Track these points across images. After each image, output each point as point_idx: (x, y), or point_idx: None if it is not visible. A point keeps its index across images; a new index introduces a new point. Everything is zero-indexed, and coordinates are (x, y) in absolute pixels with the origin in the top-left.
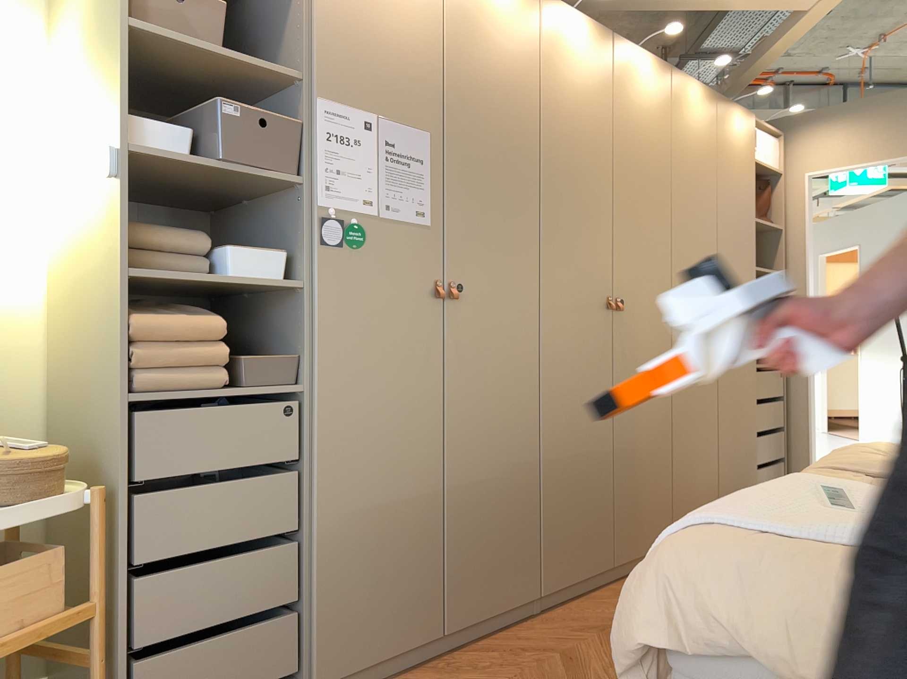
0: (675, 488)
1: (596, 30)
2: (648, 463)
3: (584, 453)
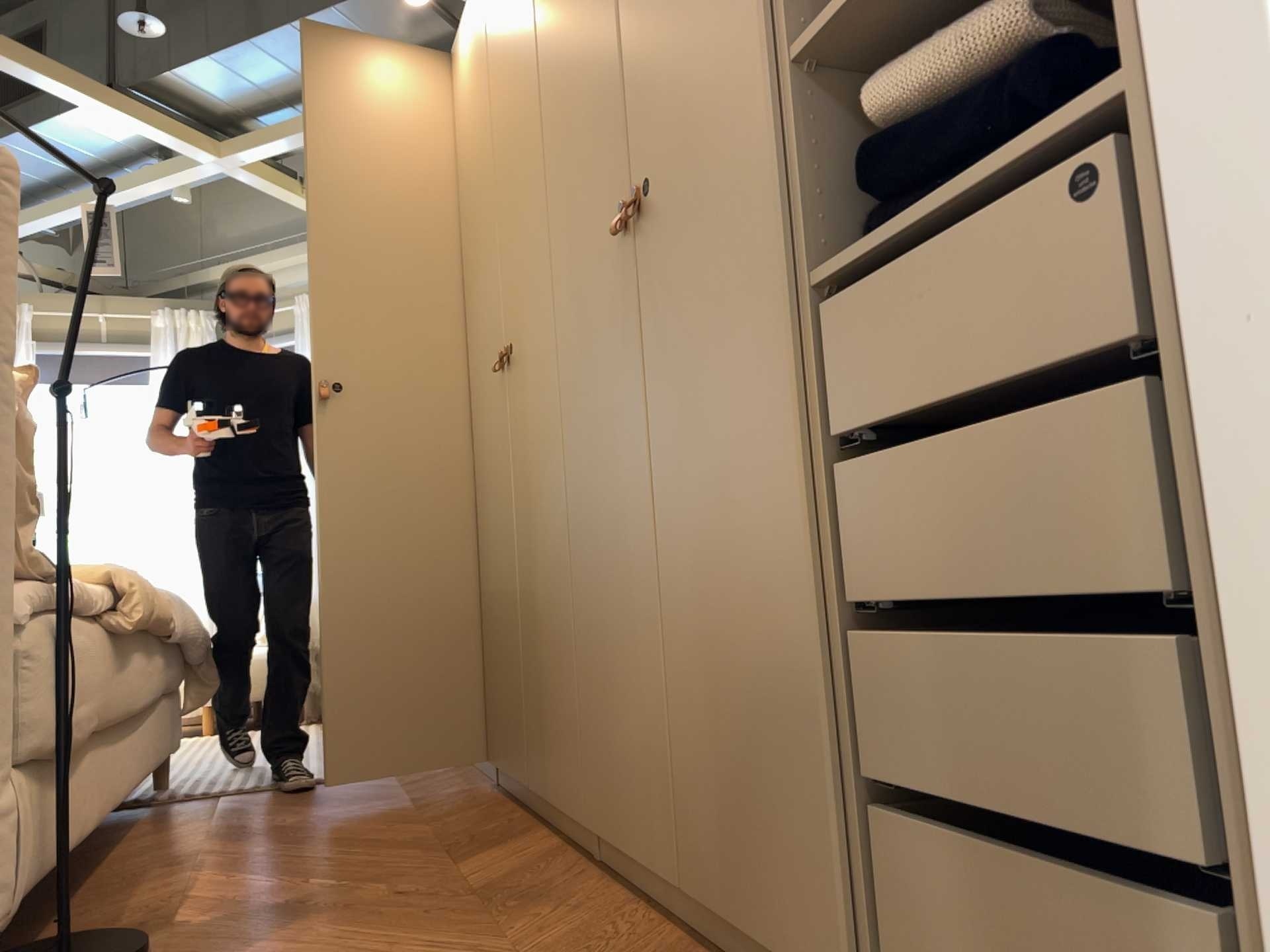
0: (584, 689)
1: (478, 12)
2: (549, 619)
3: (503, 585)
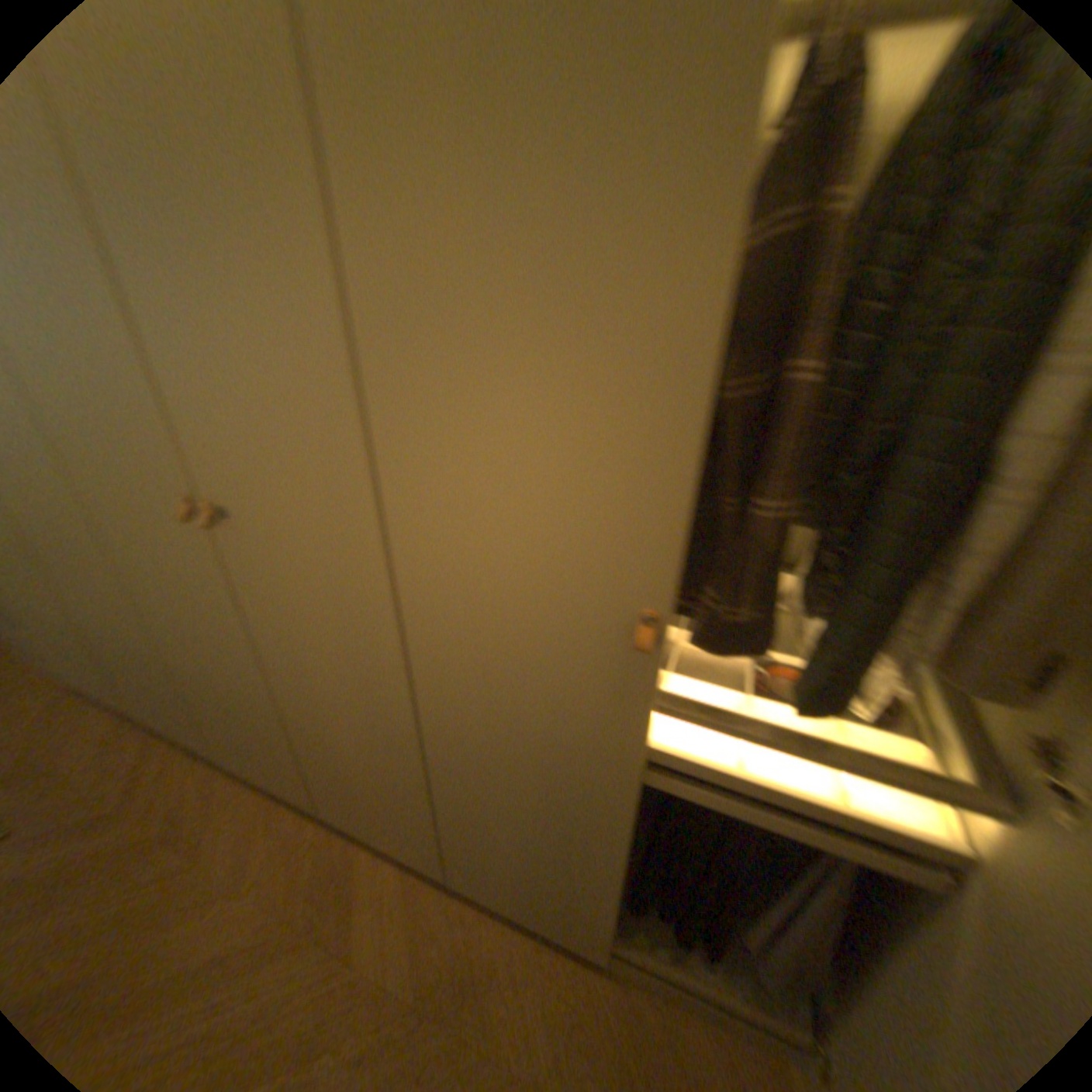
0: (441, 843)
1: None
2: (357, 774)
3: (216, 690)
